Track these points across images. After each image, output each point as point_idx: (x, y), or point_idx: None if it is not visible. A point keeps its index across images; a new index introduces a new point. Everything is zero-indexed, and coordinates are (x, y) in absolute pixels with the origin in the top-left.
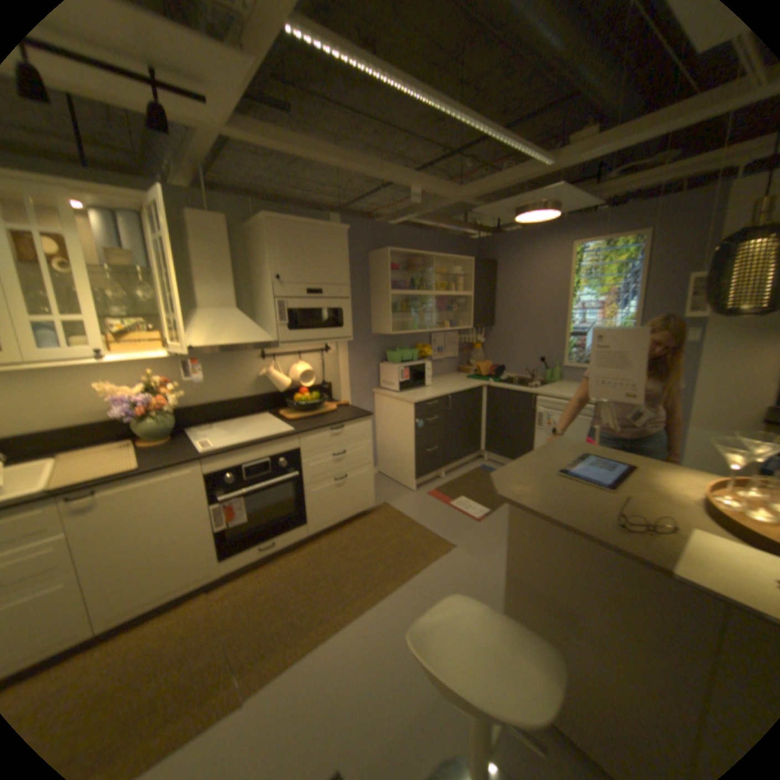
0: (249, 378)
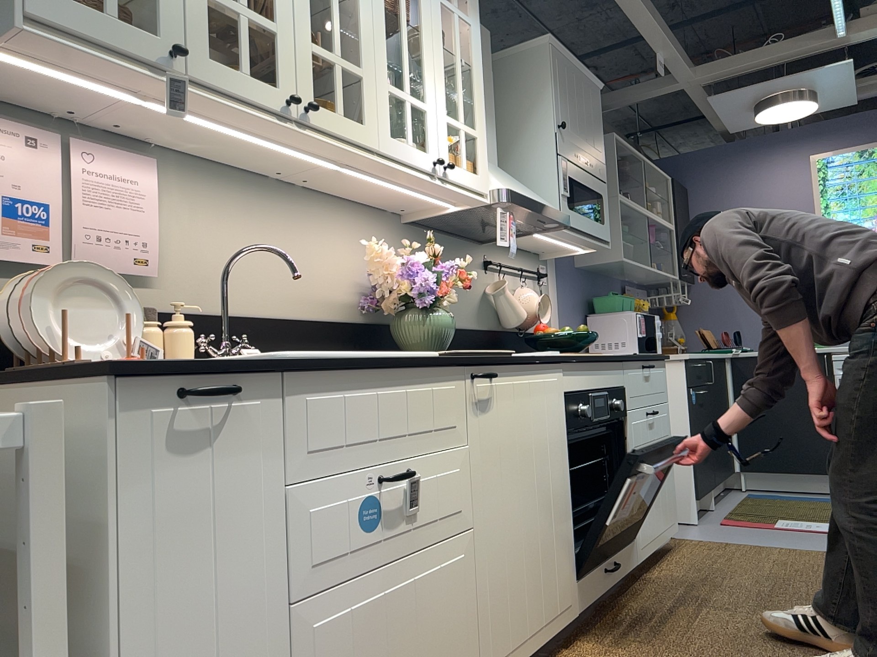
0: (475, 295)
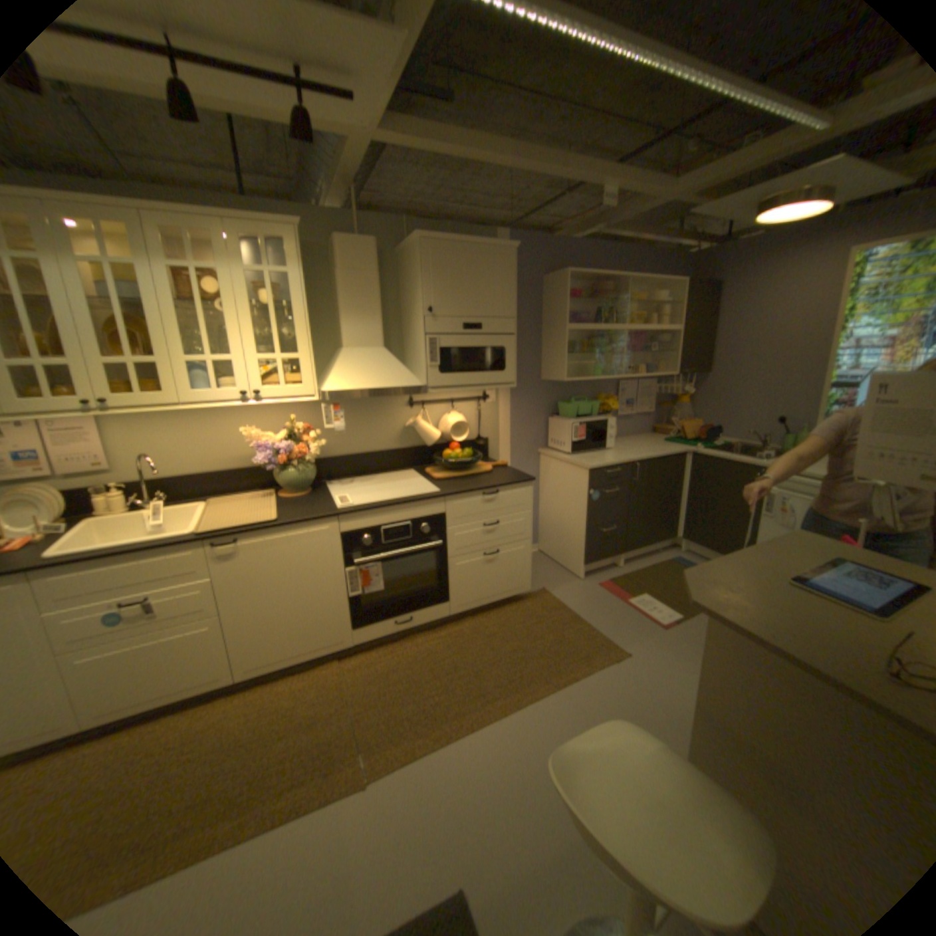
0: (394, 427)
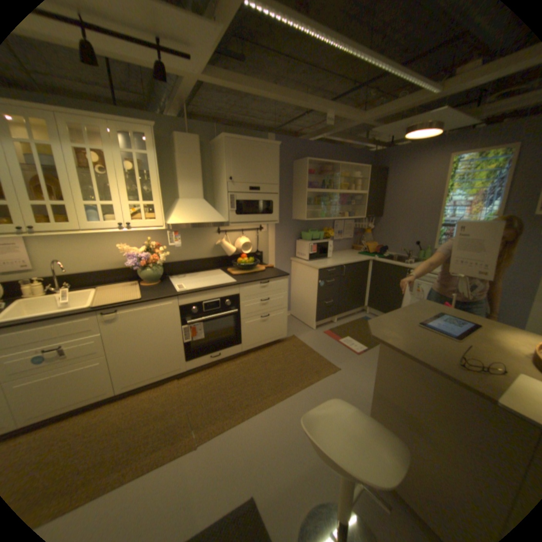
0: (209, 245)
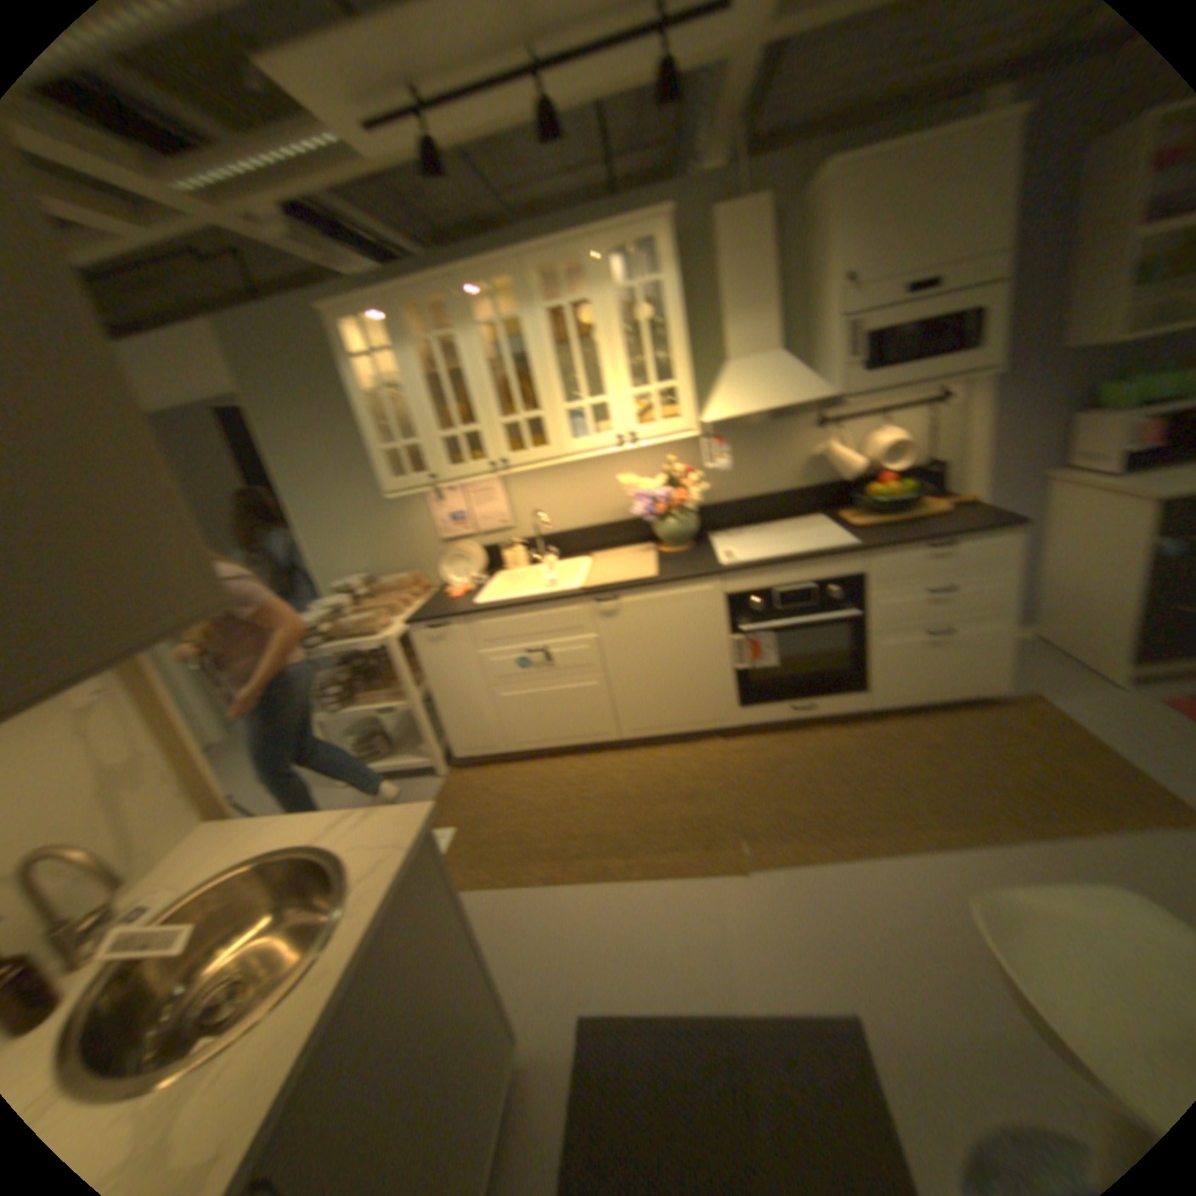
0: (794, 458)
